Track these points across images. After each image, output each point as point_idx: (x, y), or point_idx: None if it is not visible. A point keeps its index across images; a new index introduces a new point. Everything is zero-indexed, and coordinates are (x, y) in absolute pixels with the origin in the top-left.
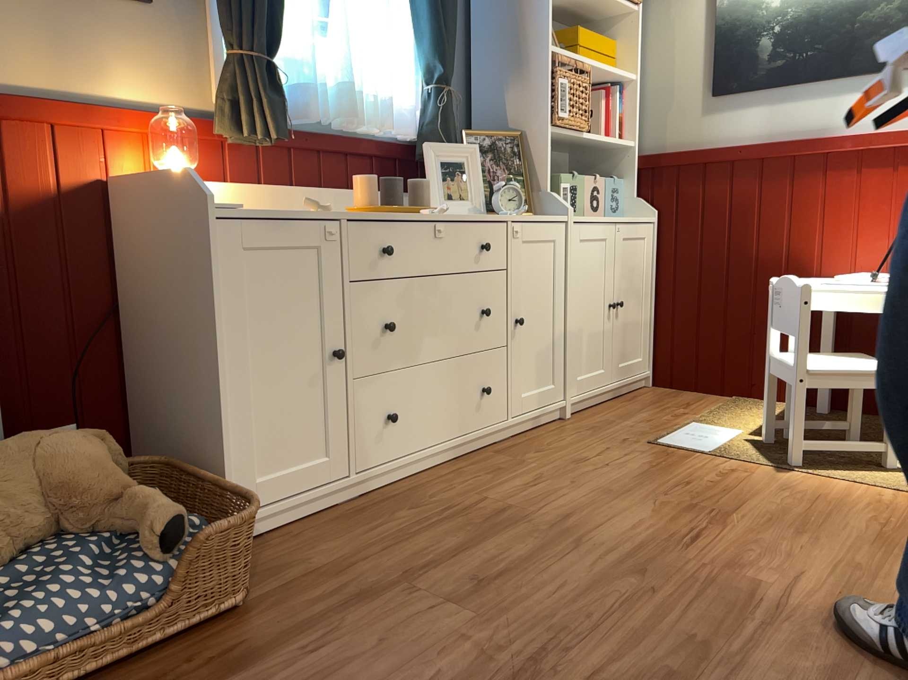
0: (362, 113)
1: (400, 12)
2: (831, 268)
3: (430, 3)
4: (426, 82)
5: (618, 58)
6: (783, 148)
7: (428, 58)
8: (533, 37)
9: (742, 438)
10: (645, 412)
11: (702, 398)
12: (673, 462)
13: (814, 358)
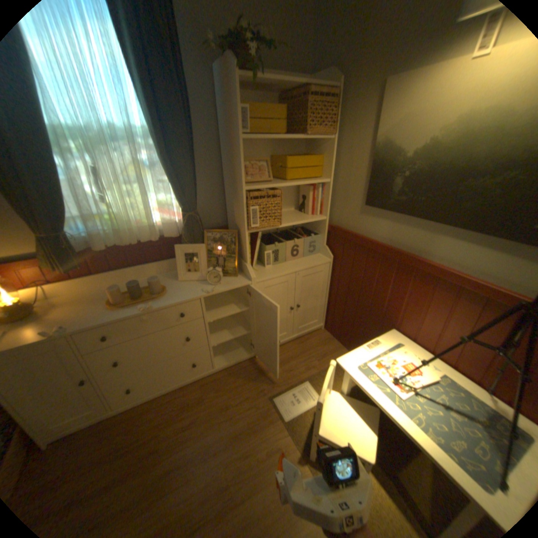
0: (142, 231)
1: (160, 172)
2: (406, 331)
3: (166, 172)
4: (180, 208)
5: (323, 165)
6: (395, 255)
7: (176, 198)
8: (238, 180)
9: (314, 412)
10: (296, 361)
11: (336, 352)
12: (261, 428)
13: (343, 412)
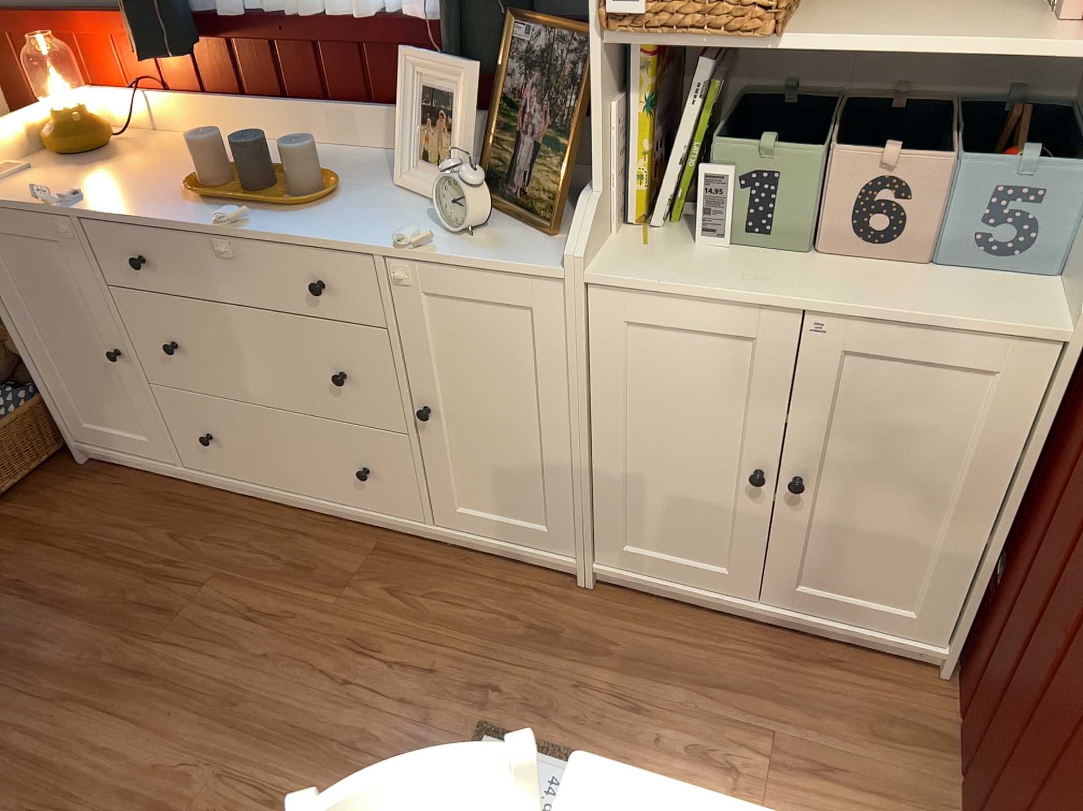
0: None
1: None
2: None
3: None
4: None
5: None
6: None
7: None
8: None
9: None
10: (694, 691)
11: (895, 793)
12: None
13: None
